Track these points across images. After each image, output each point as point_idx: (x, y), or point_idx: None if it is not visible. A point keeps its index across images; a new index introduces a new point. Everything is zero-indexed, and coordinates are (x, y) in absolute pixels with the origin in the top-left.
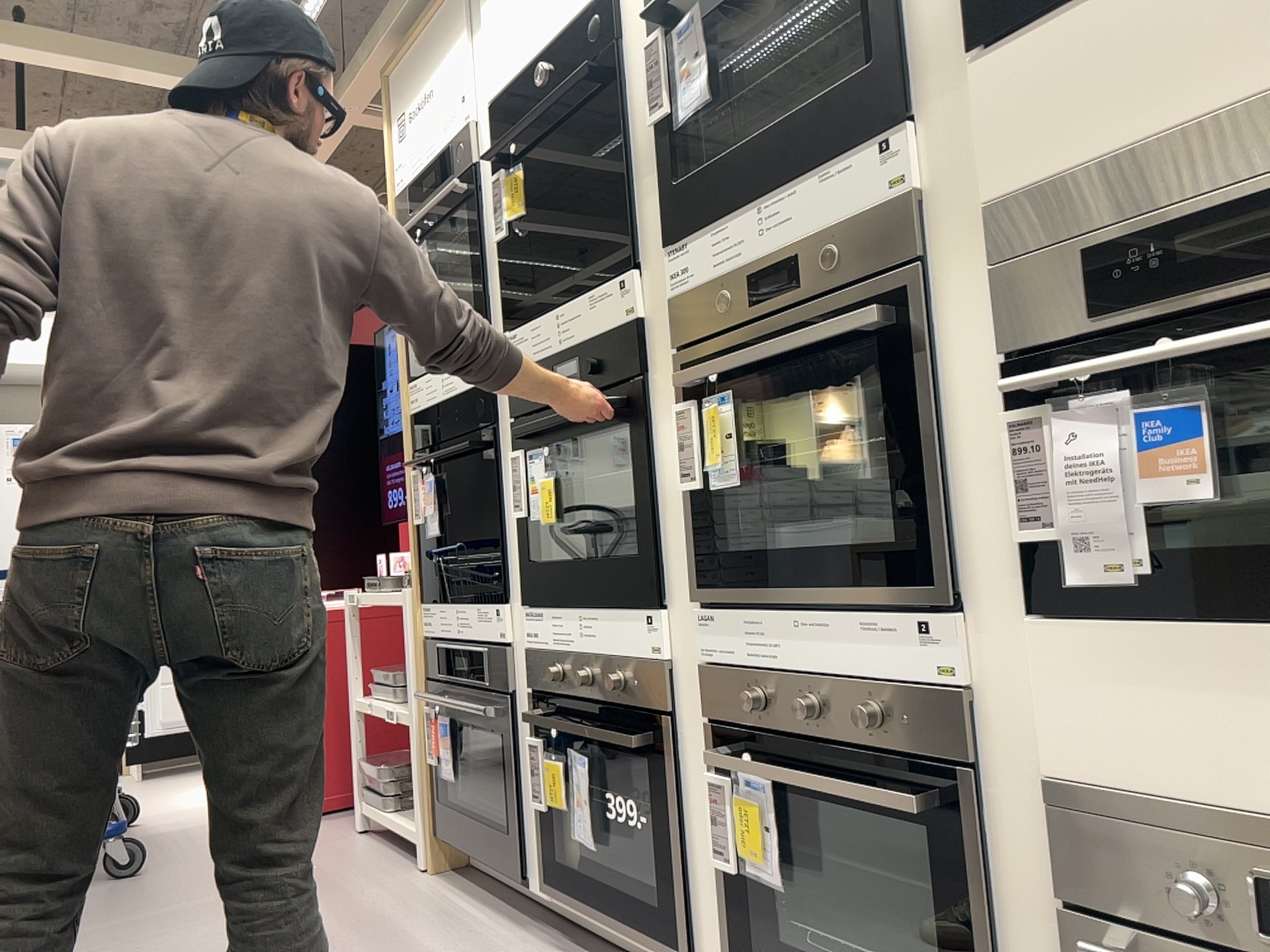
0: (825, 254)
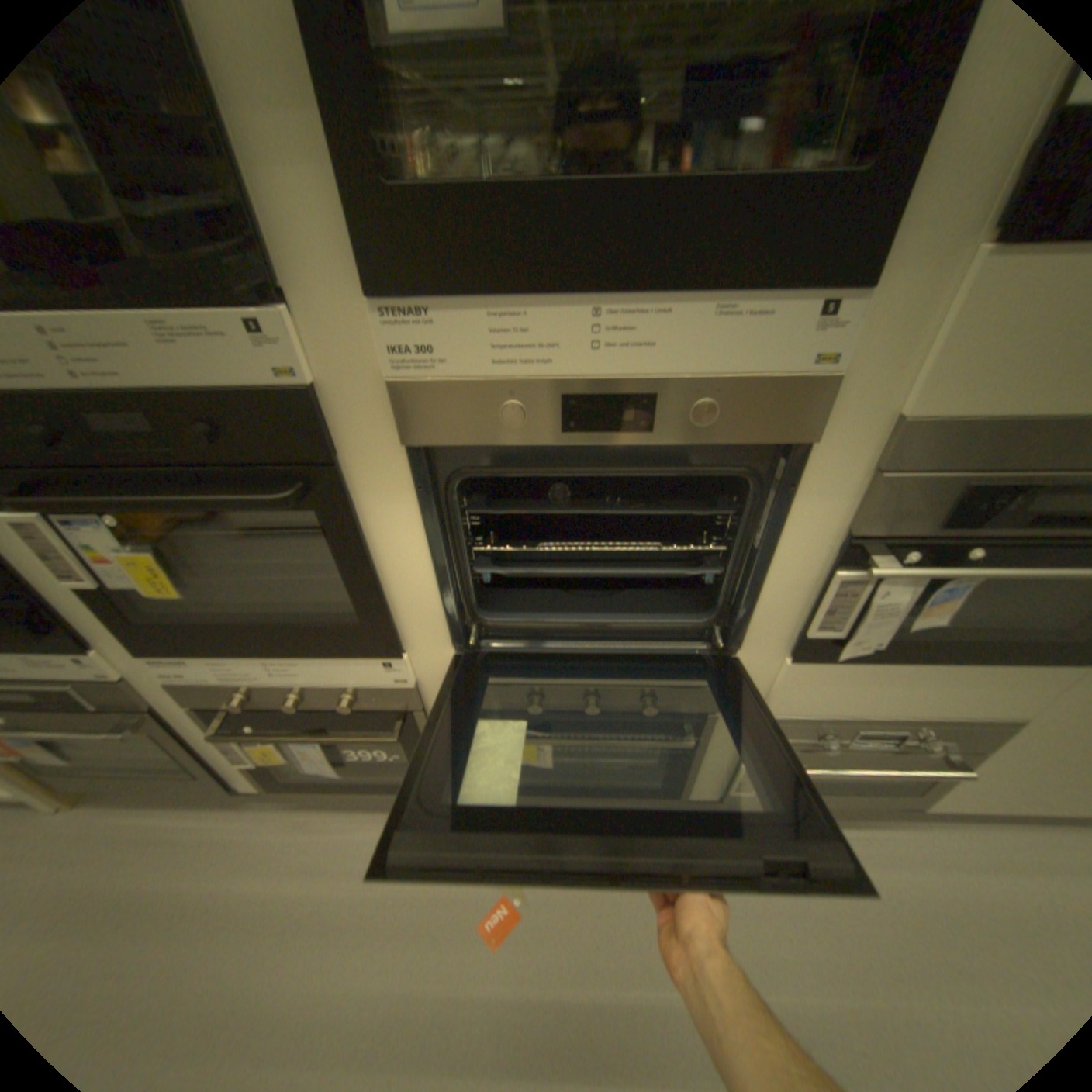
0: (702, 408)
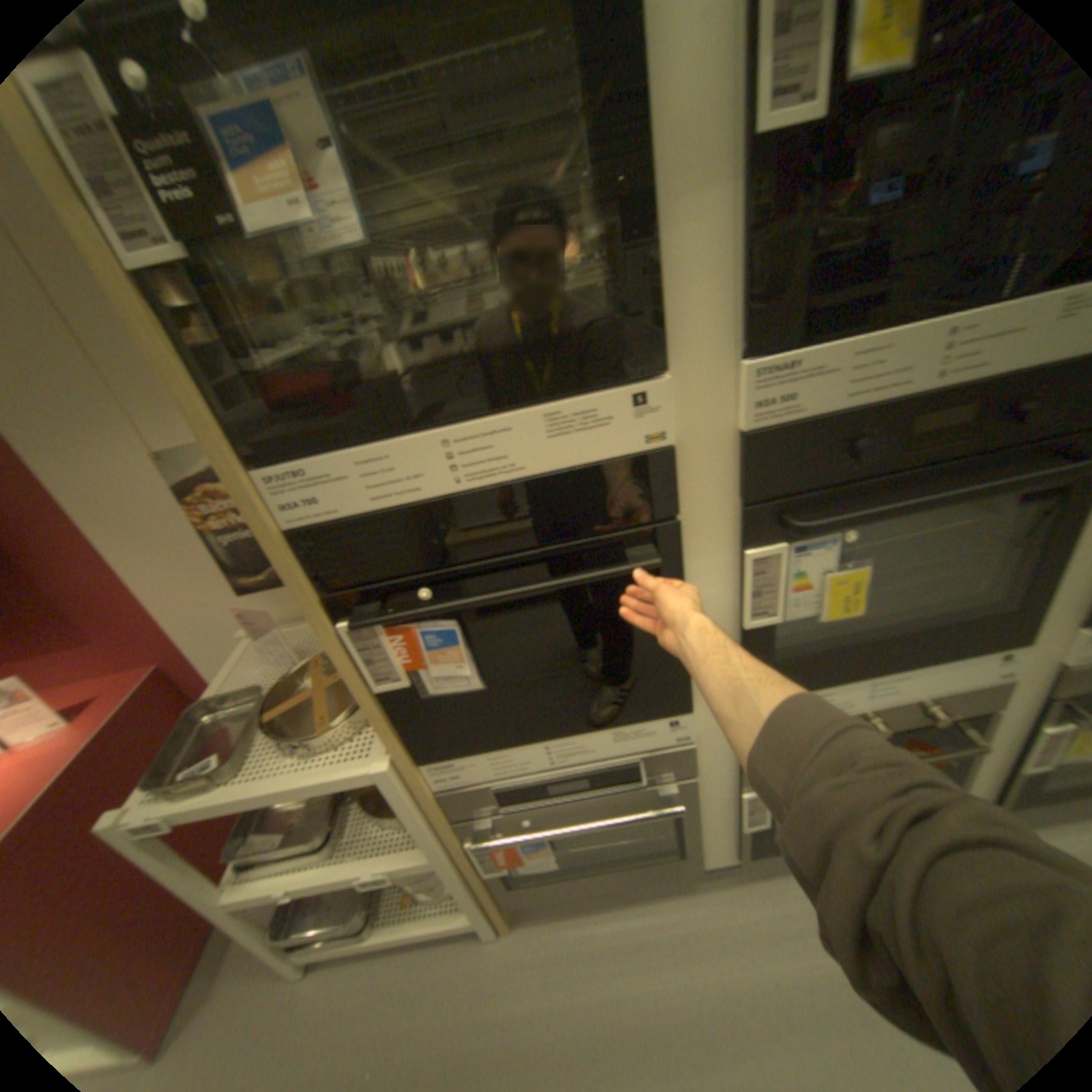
0: None
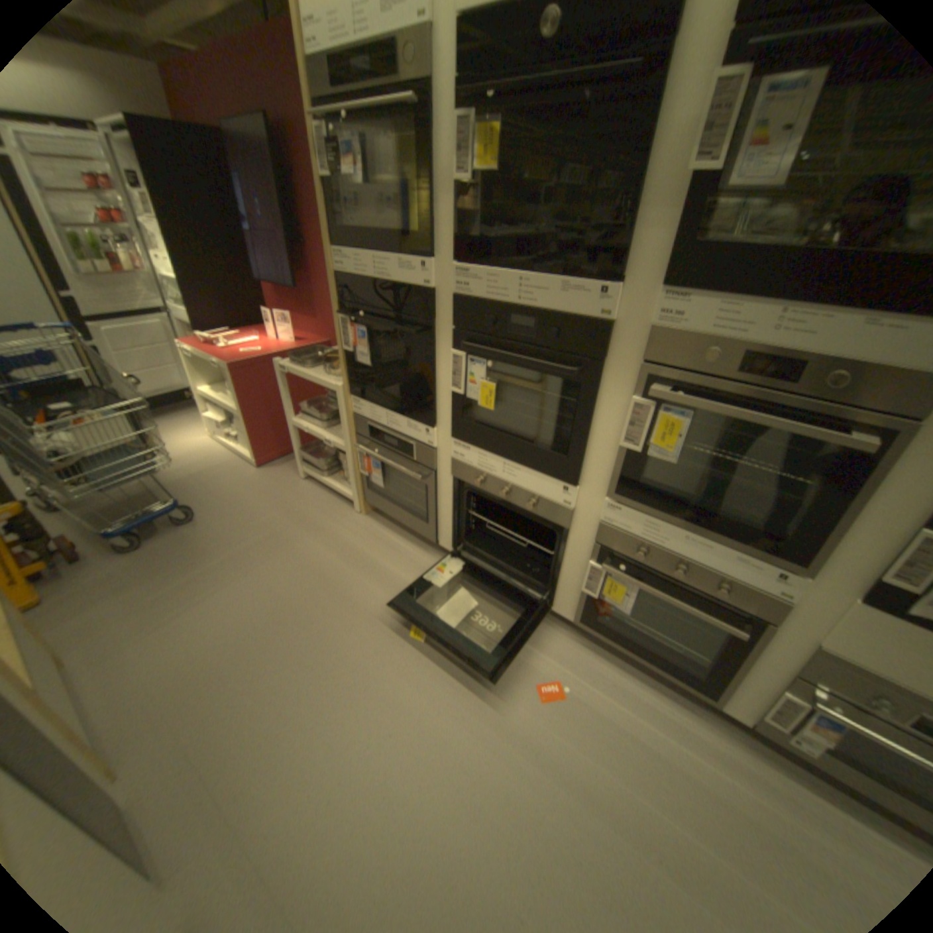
0: (837, 377)
